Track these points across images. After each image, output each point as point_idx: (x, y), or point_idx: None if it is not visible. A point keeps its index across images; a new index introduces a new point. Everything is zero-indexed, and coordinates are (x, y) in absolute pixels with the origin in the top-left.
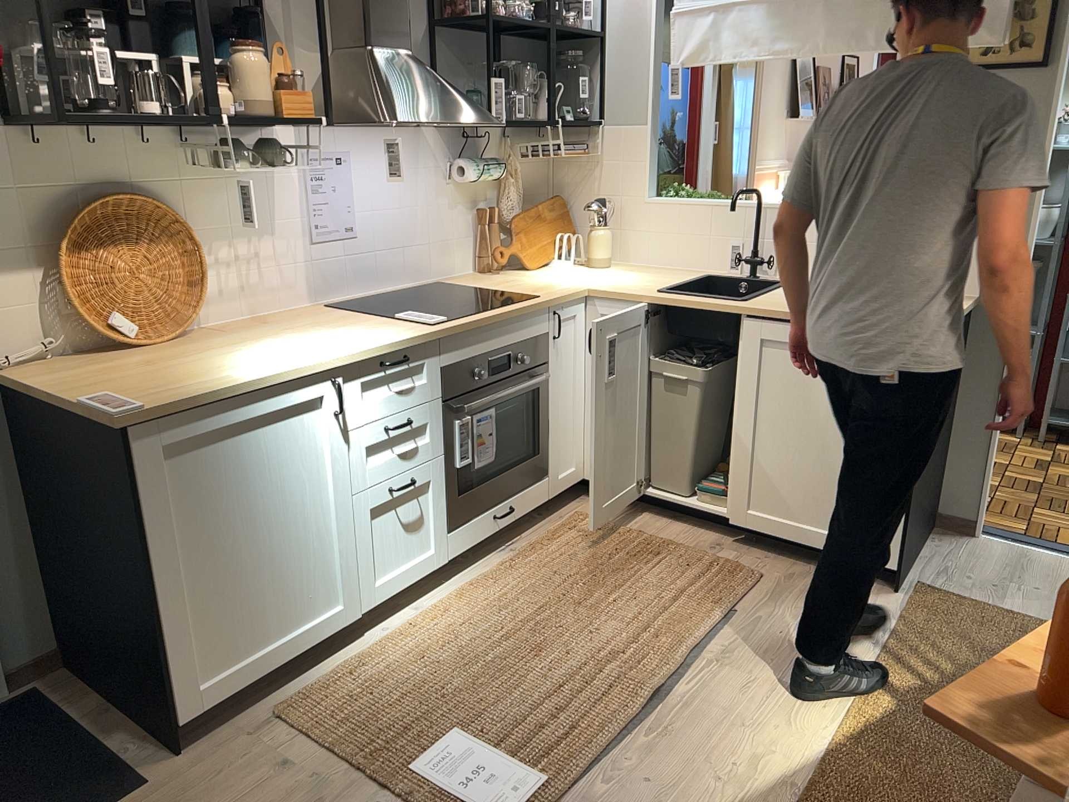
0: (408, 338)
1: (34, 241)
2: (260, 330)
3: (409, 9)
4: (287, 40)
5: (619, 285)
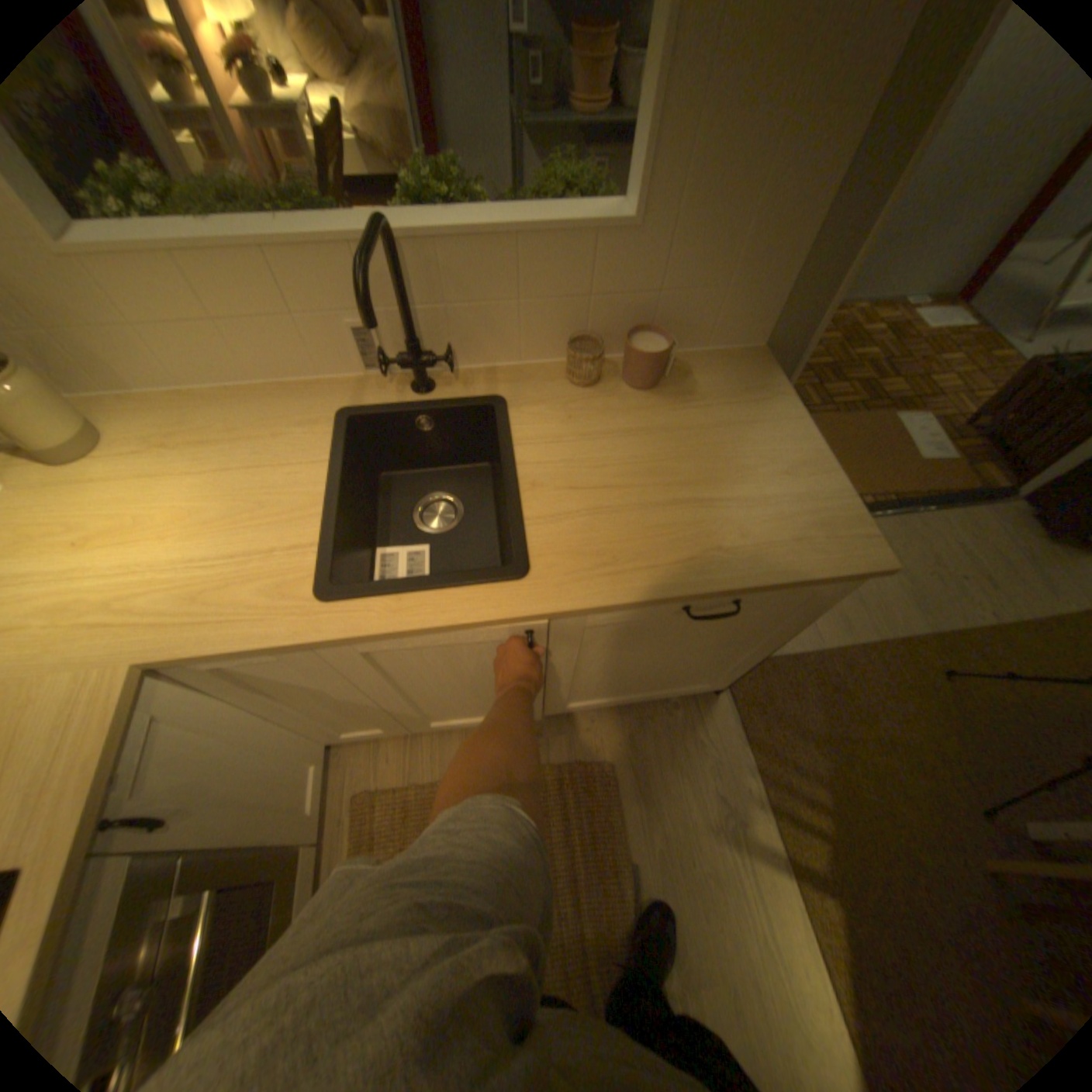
0: None
1: None
2: None
3: None
4: None
5: (190, 590)
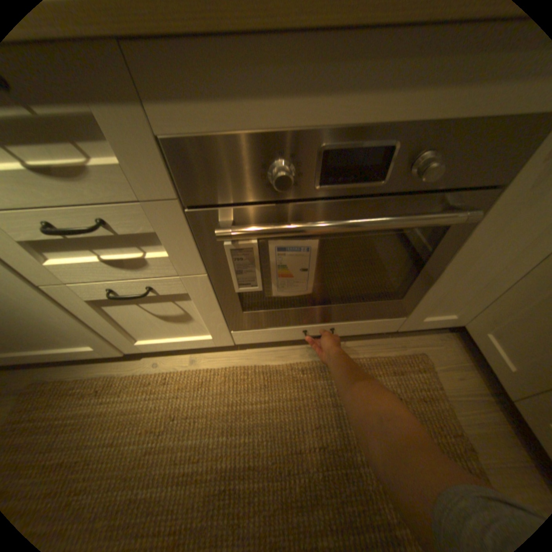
0: None
1: None
2: None
3: None
4: None
5: None
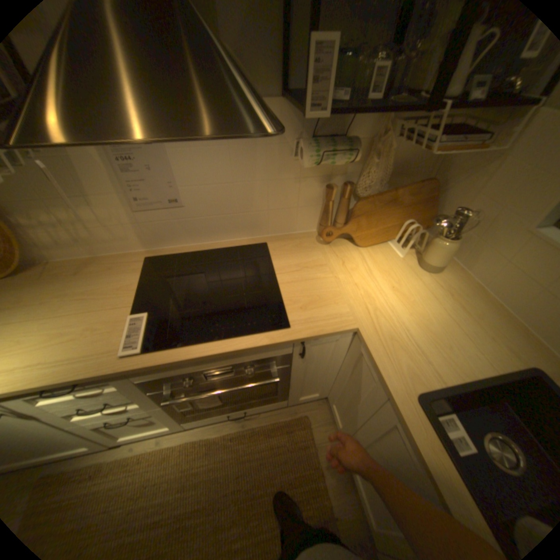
0: (65, 380)
1: None
2: (55, 284)
3: None
4: None
5: (395, 337)
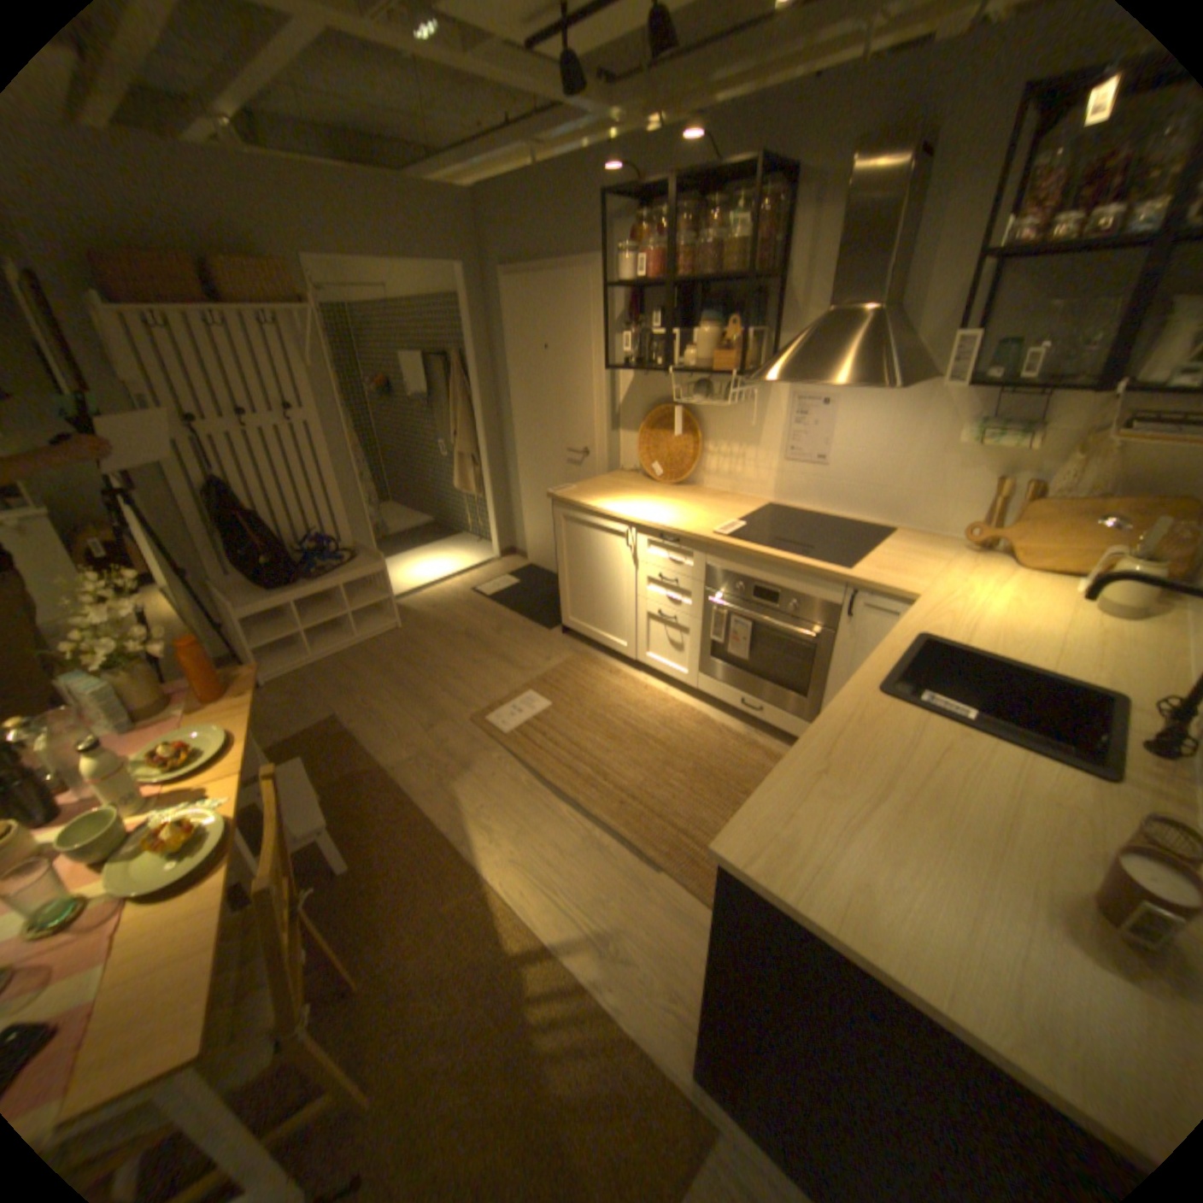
0: (677, 529)
1: (642, 419)
2: (698, 497)
3: (964, 246)
4: (802, 303)
5: (956, 614)
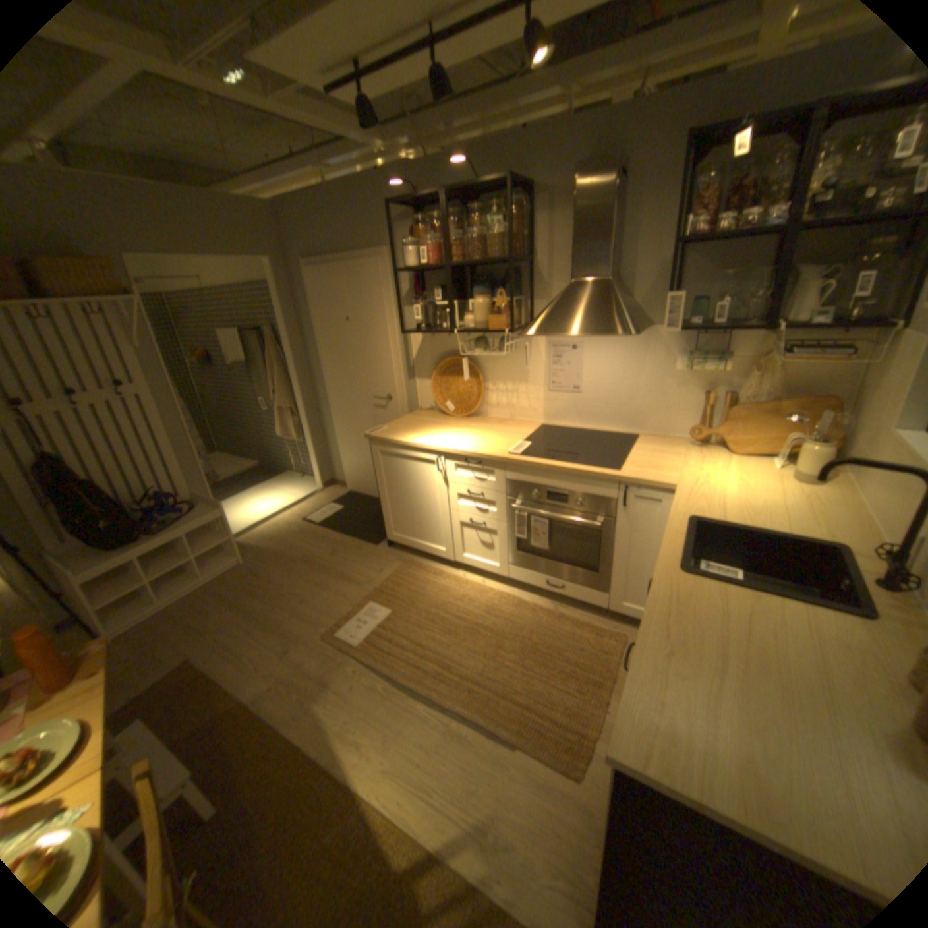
0: (479, 454)
1: (433, 369)
2: (487, 425)
3: (657, 236)
4: (547, 278)
5: (707, 497)
